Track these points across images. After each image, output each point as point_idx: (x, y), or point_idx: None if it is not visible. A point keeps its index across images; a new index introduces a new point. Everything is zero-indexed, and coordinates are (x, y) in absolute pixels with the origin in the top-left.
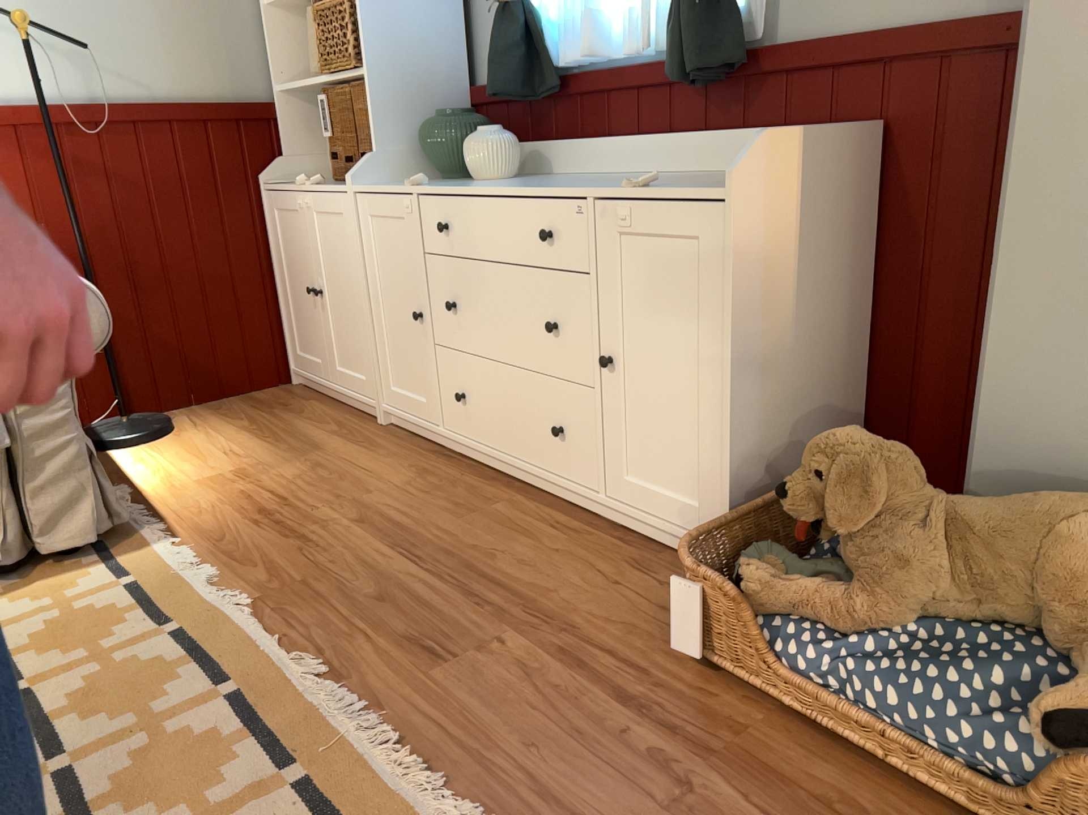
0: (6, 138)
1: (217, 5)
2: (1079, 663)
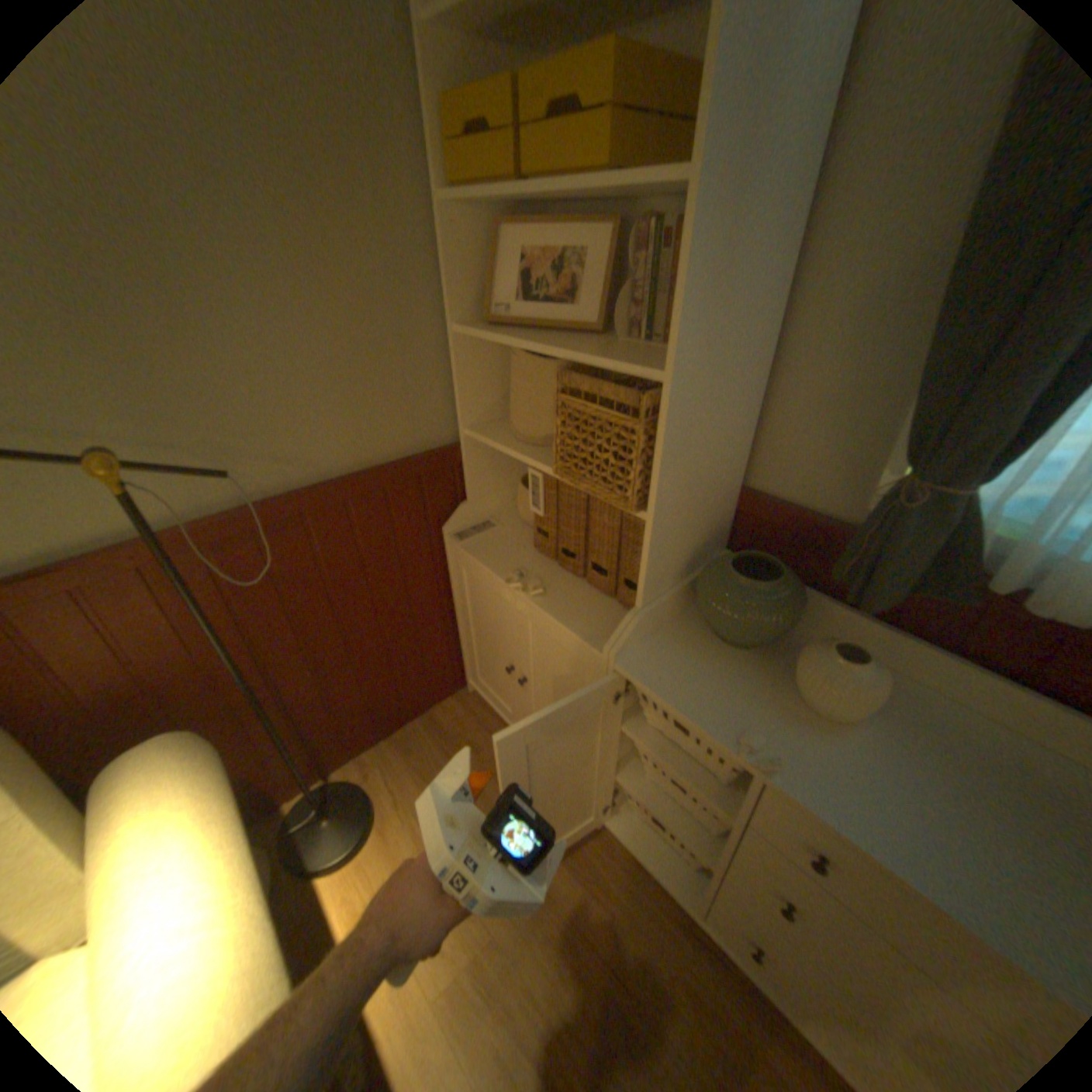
0: (118, 579)
1: (392, 328)
2: None
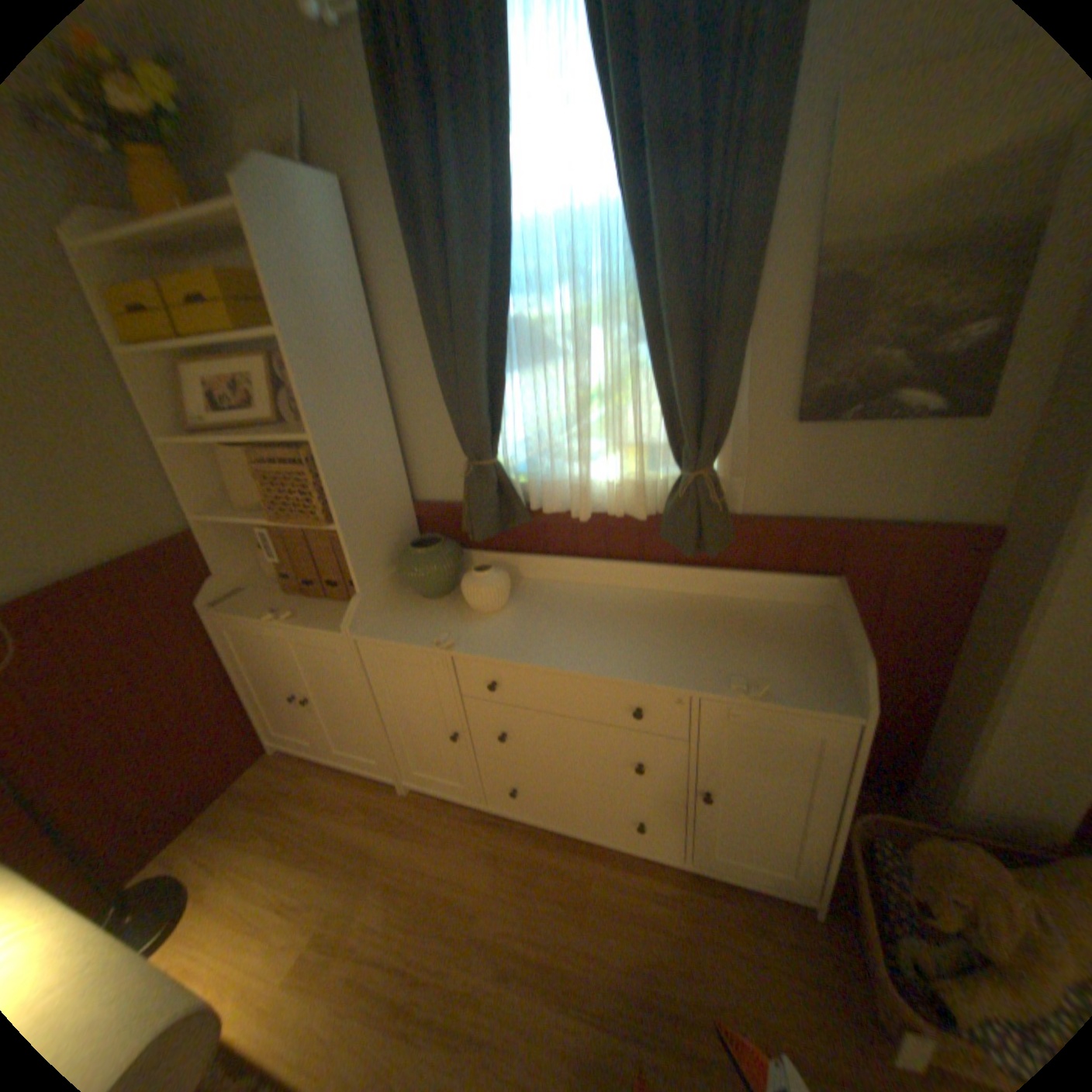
0: None
1: (95, 448)
2: None
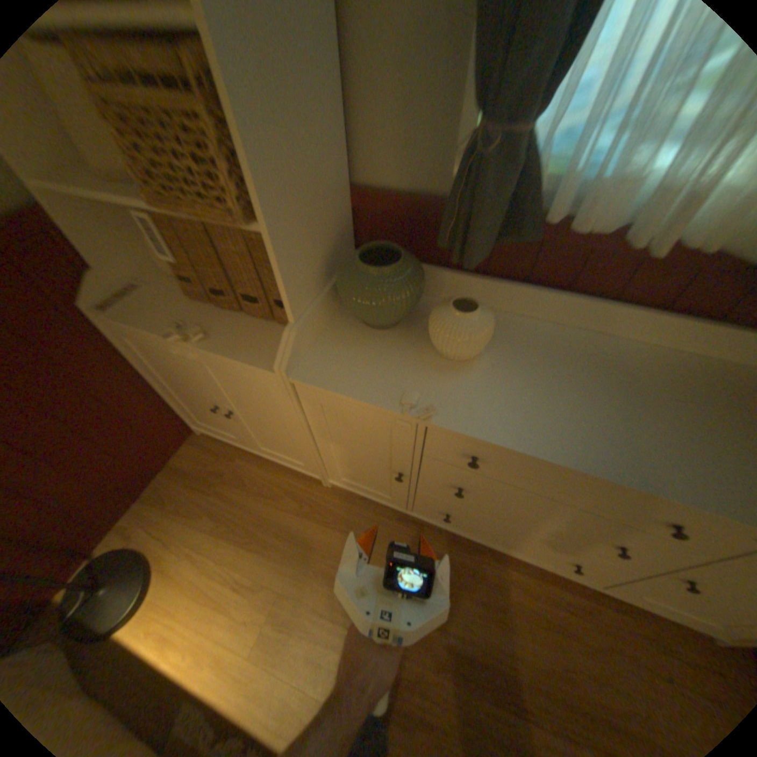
0: None
1: None
2: None
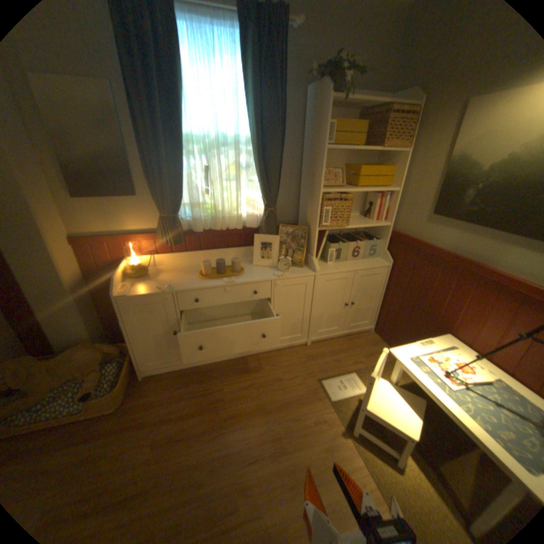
0: None
1: None
2: (87, 379)
